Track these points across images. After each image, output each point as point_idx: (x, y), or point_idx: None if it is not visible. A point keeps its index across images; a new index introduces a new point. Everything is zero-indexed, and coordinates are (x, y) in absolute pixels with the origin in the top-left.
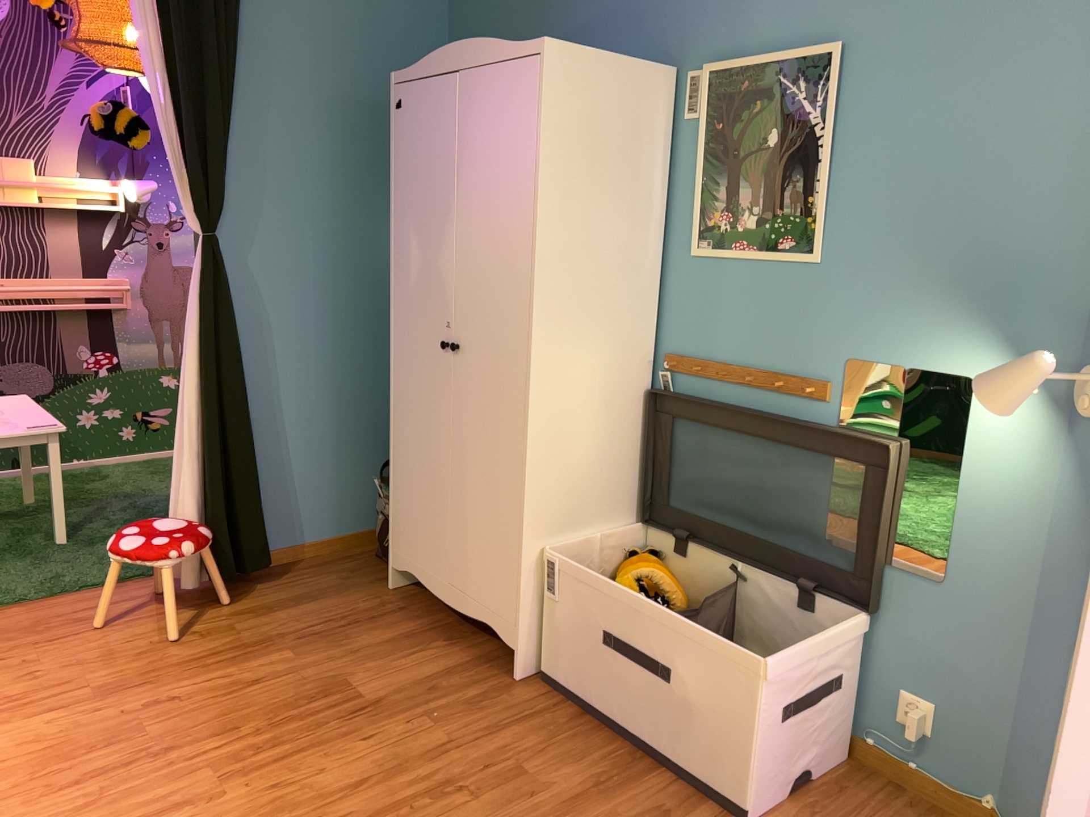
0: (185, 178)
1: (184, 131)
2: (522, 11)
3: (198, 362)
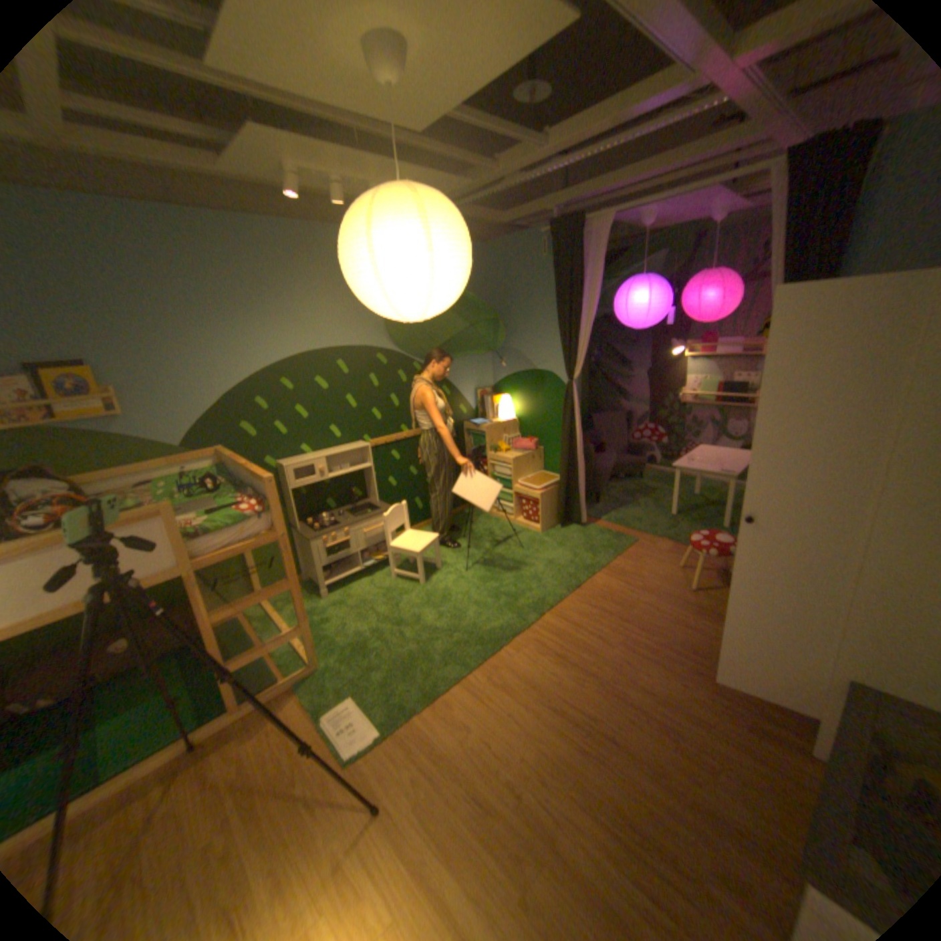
0: None
1: None
2: None
3: None
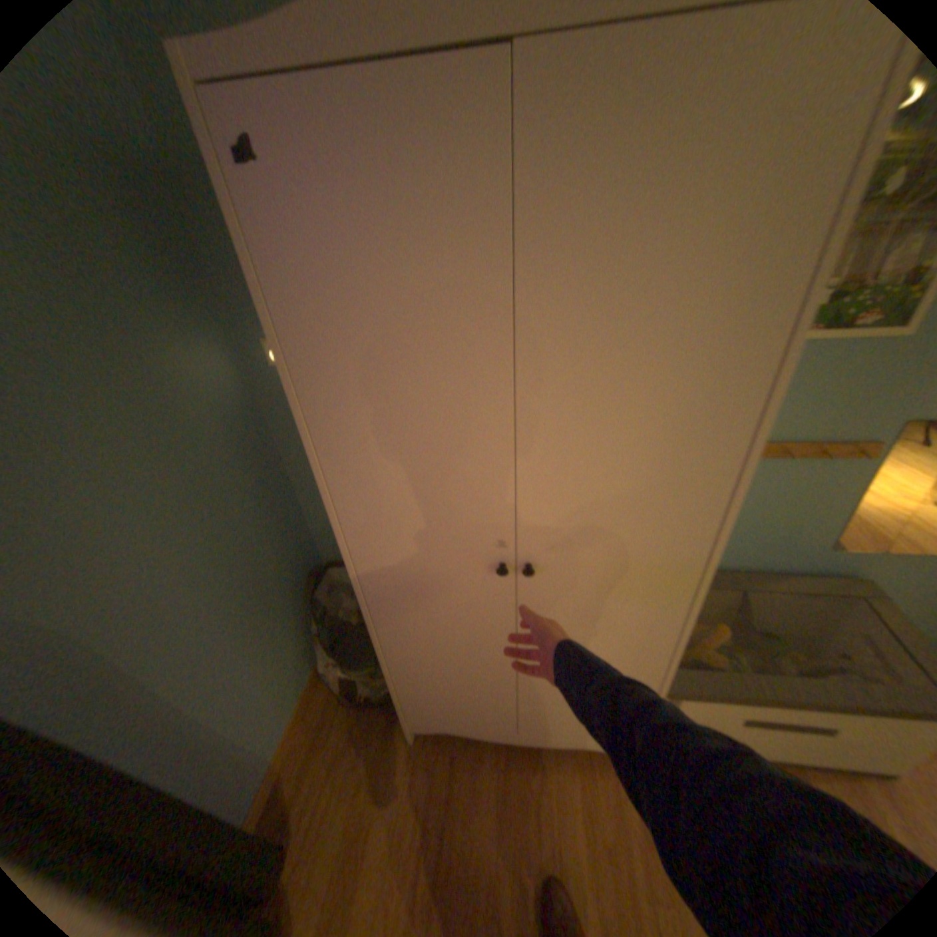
0: None
1: None
2: None
3: None
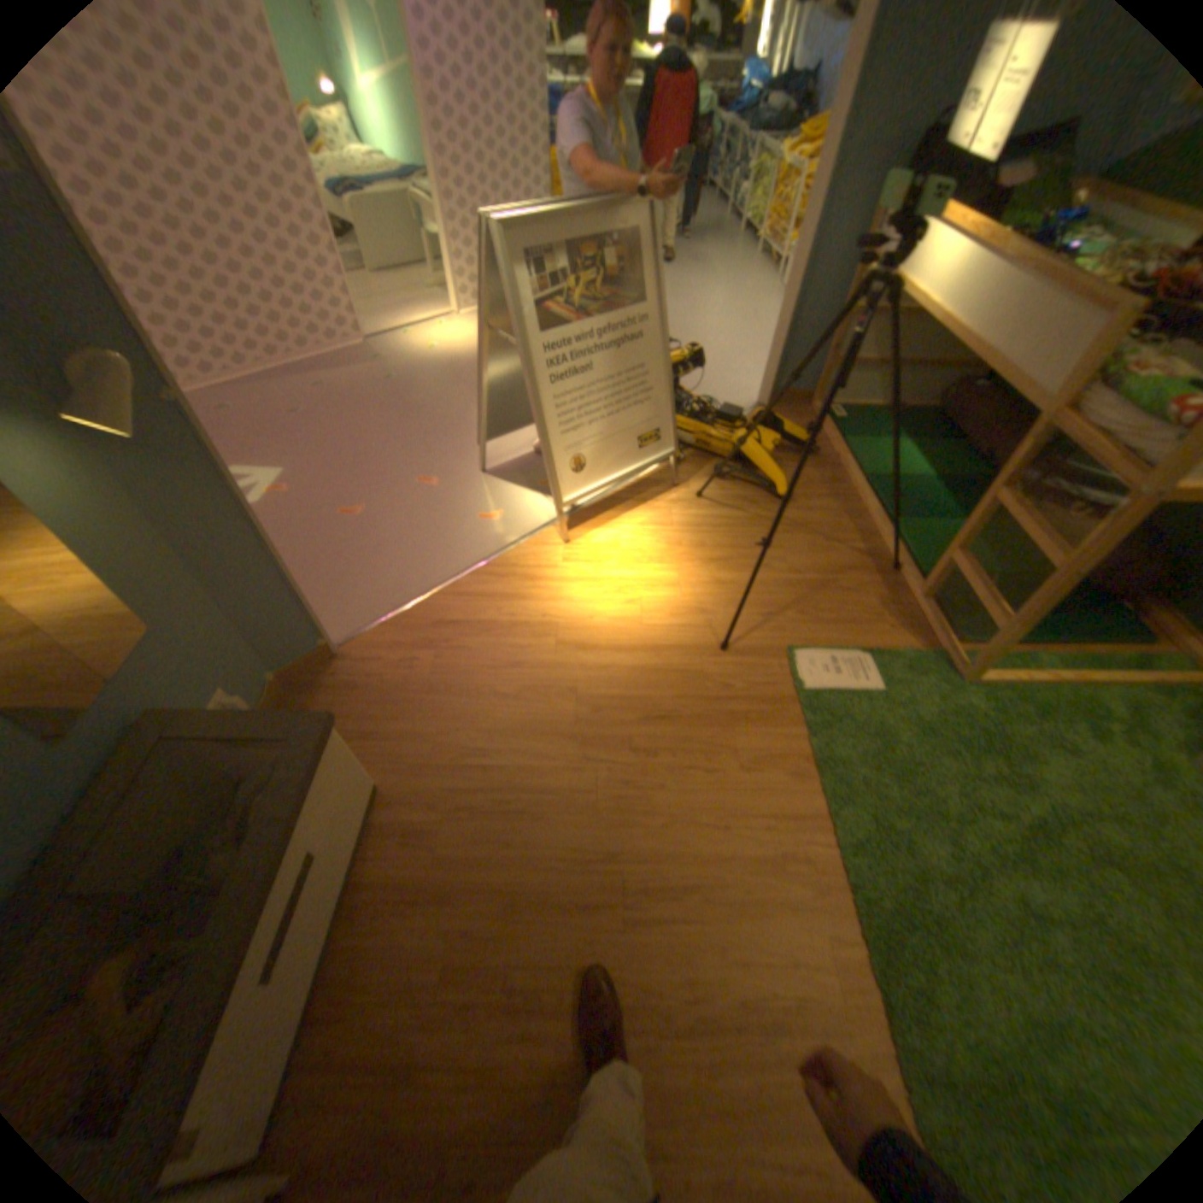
0: None
1: None
2: None
3: None
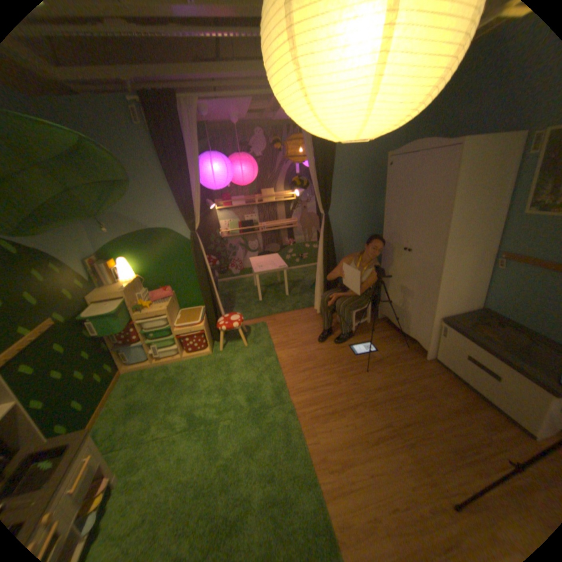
0: (318, 198)
1: (318, 184)
2: (440, 113)
3: (322, 253)
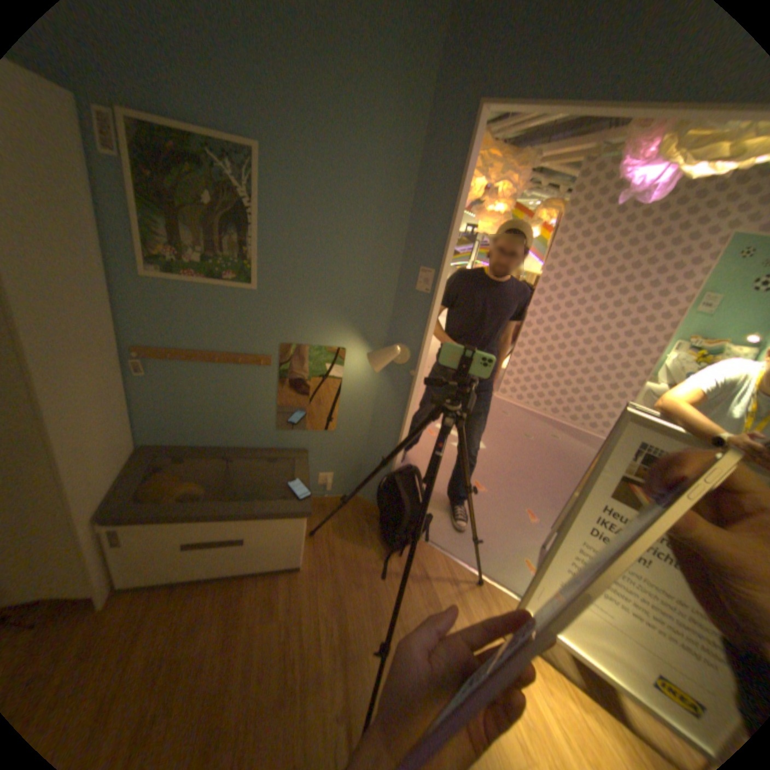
0: None
1: None
2: None
3: None
